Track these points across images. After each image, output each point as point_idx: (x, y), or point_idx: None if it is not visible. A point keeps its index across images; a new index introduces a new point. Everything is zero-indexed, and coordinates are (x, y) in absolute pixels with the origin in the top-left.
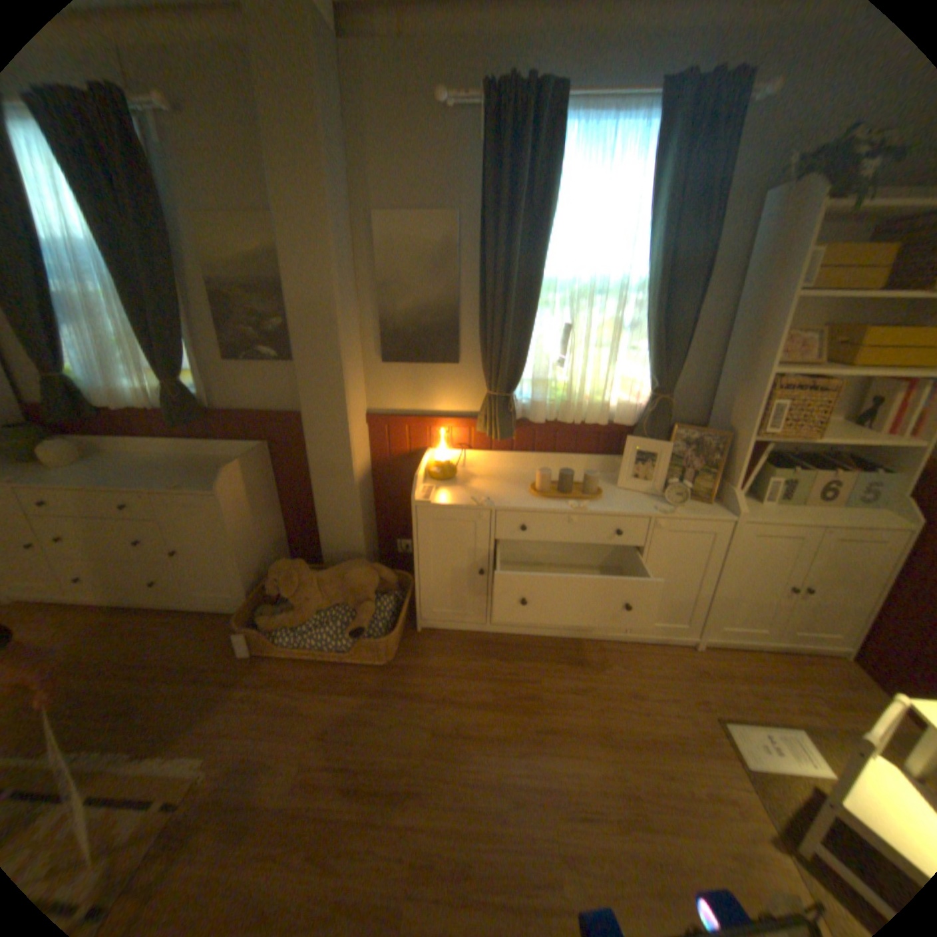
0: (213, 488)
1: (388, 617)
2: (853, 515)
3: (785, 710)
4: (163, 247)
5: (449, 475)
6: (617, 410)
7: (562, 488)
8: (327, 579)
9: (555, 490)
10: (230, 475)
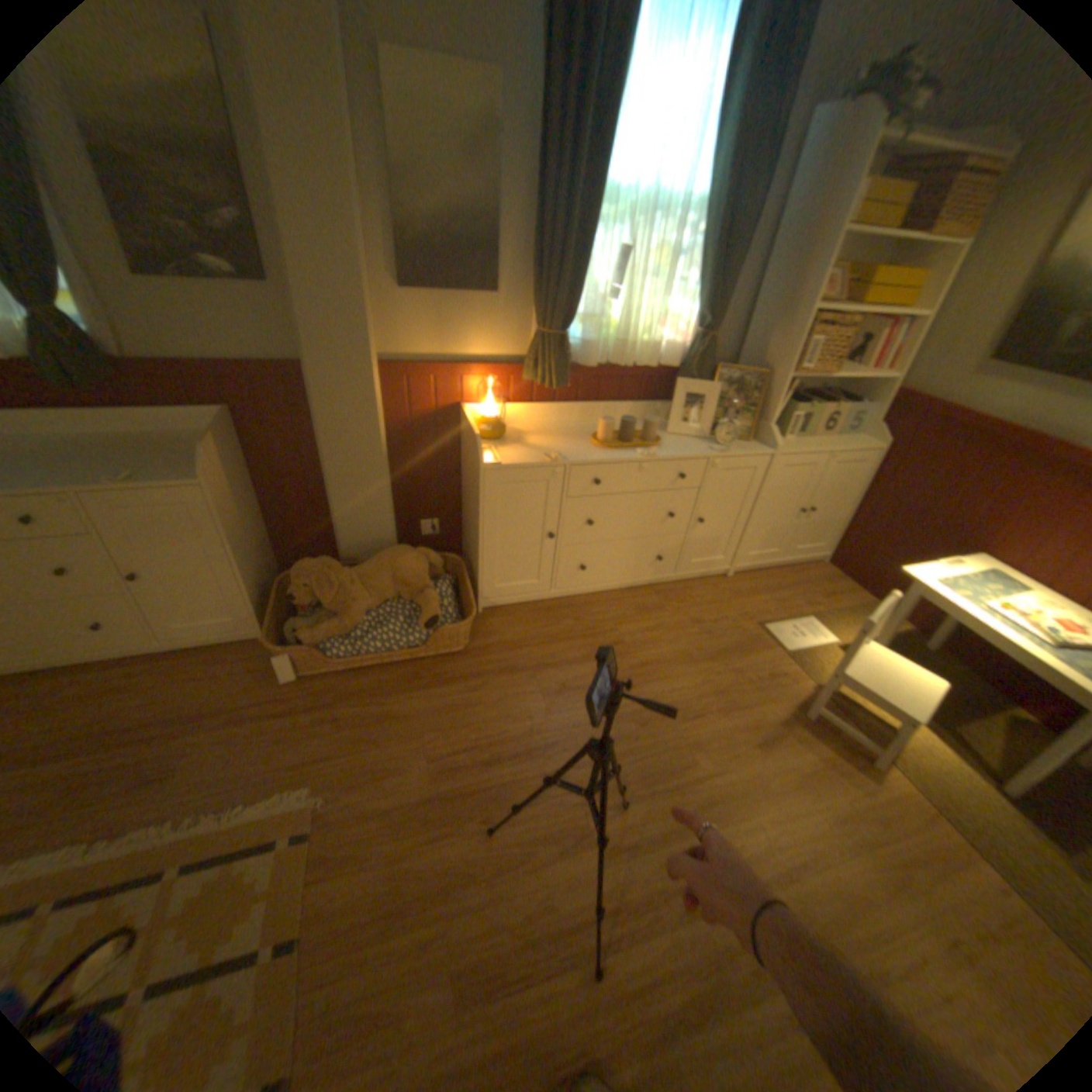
0: (189, 474)
1: (450, 602)
2: (843, 443)
3: (794, 606)
4: None
5: (499, 433)
6: (661, 352)
7: (622, 438)
8: (368, 573)
9: (614, 441)
10: (196, 456)
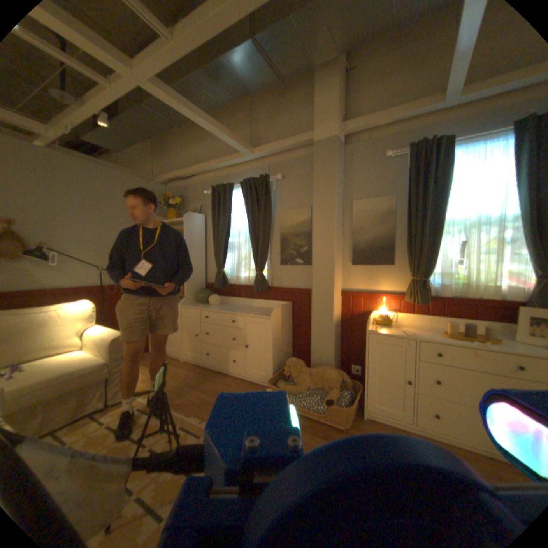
0: (270, 316)
1: (347, 402)
2: None
3: None
4: (269, 222)
5: (388, 322)
6: (510, 292)
7: (469, 335)
8: (314, 372)
9: (464, 337)
10: (276, 313)
